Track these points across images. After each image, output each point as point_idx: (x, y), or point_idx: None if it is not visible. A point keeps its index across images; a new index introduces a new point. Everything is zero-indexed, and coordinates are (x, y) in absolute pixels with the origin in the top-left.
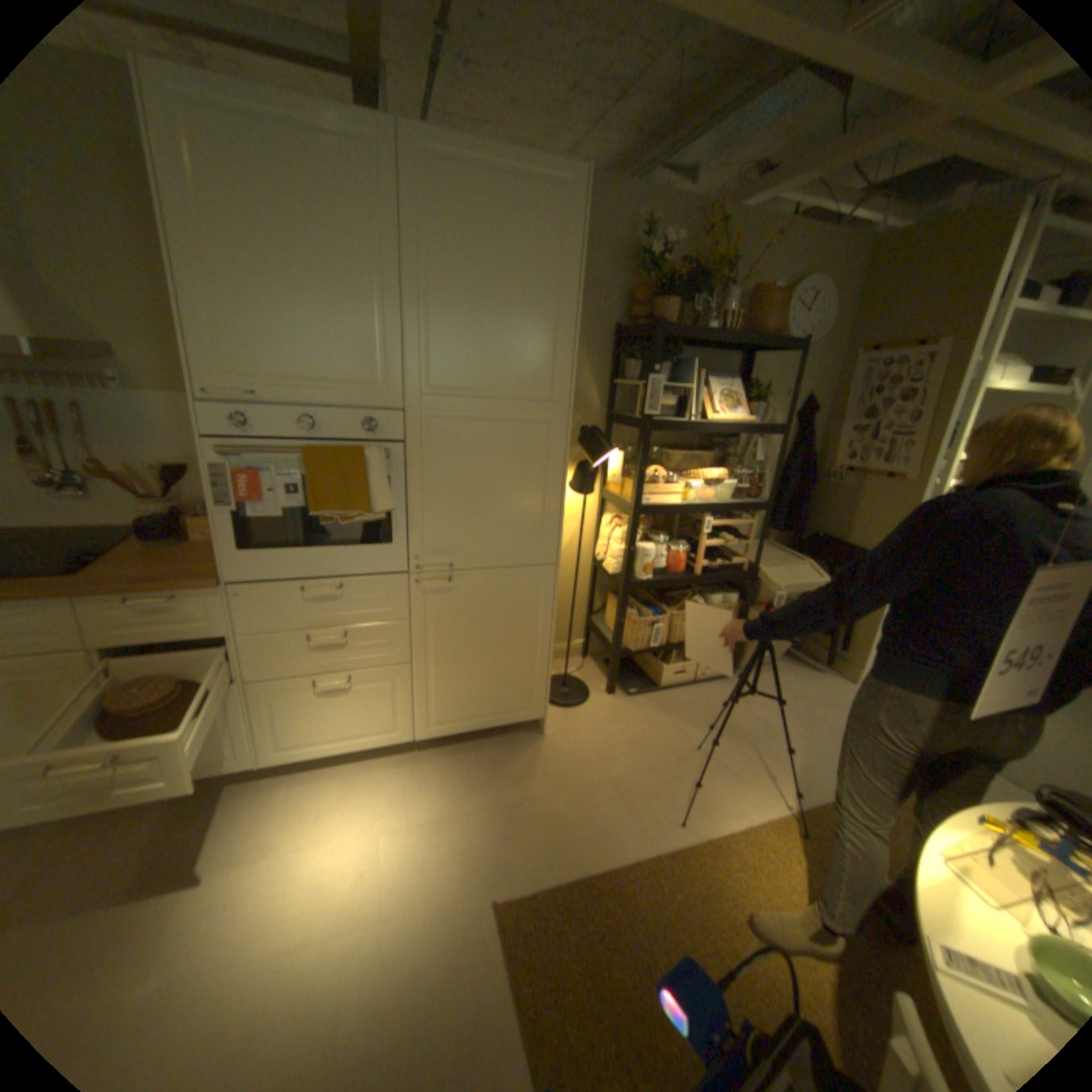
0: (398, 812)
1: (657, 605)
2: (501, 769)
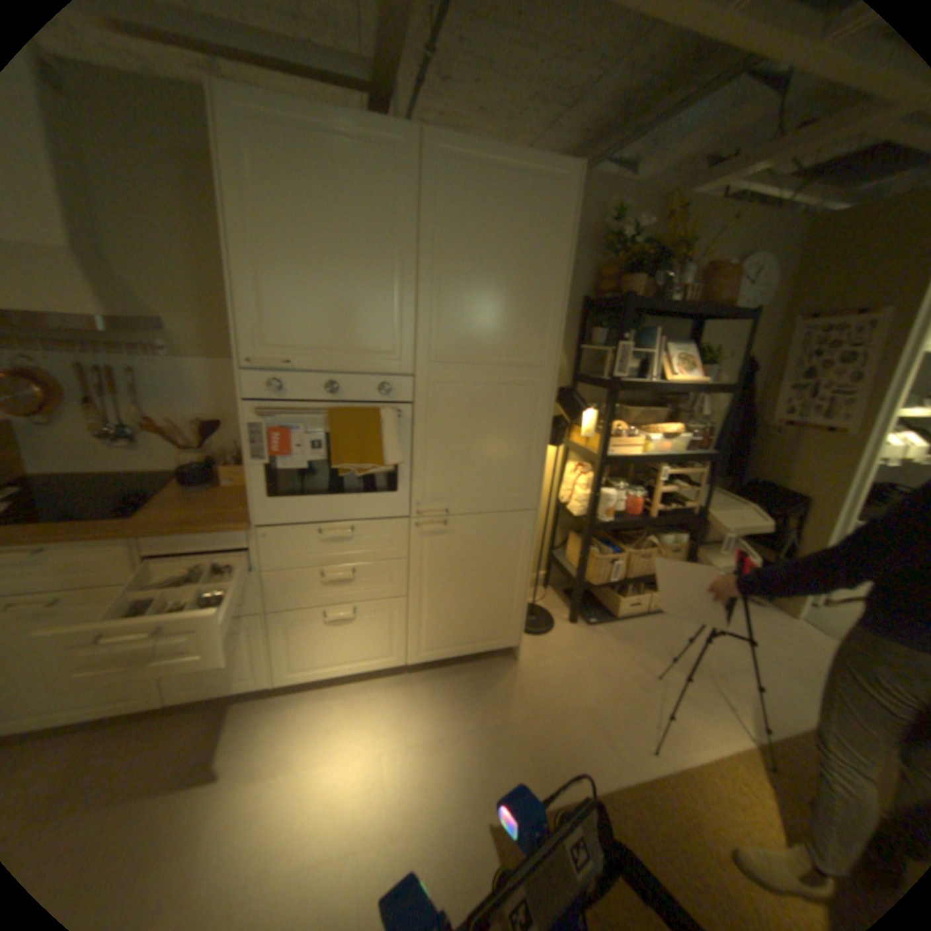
0: (397, 732)
1: (616, 544)
2: (485, 693)
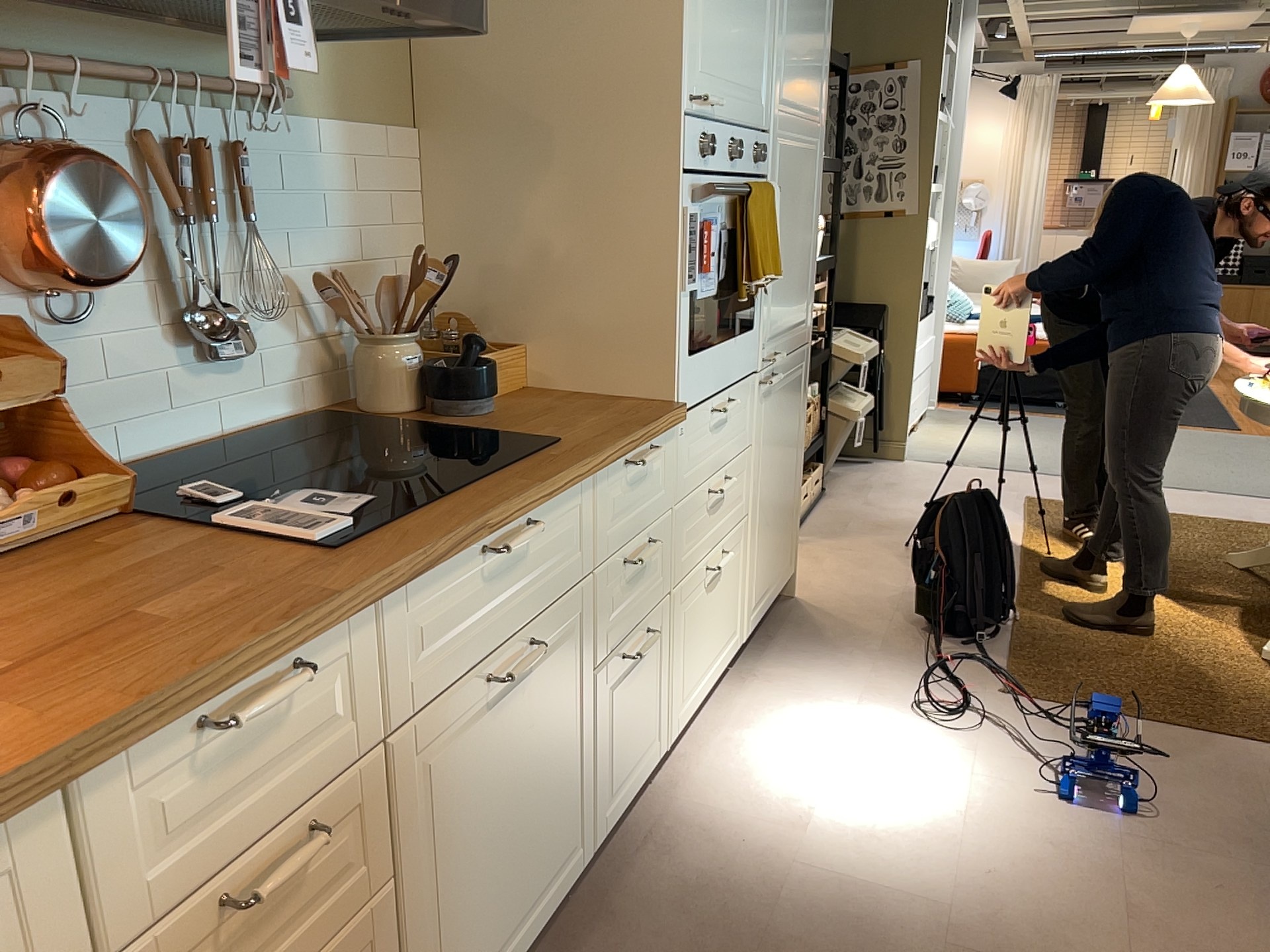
0: (822, 702)
1: None
2: (820, 632)
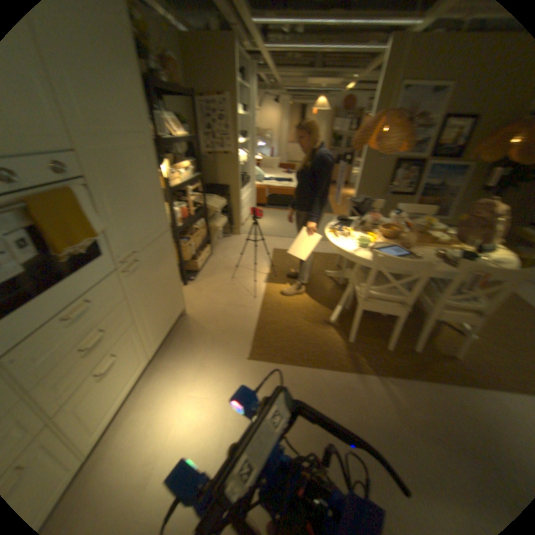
0: (178, 384)
1: (180, 237)
2: (189, 336)
